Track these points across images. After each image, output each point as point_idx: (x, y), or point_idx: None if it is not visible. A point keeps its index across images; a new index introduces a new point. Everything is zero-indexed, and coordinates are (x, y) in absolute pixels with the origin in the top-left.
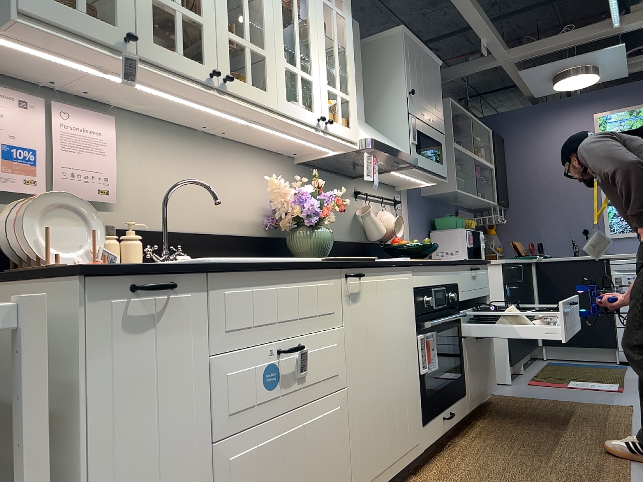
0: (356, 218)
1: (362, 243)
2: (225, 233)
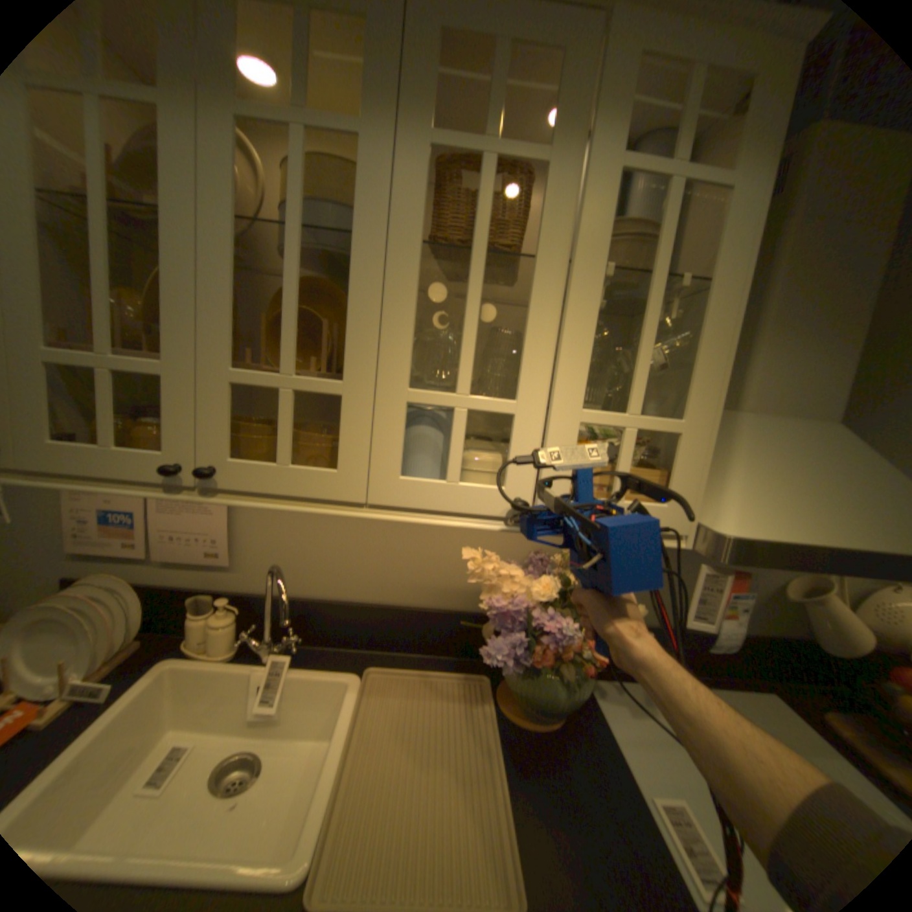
0: (785, 593)
1: (786, 641)
2: (410, 605)
